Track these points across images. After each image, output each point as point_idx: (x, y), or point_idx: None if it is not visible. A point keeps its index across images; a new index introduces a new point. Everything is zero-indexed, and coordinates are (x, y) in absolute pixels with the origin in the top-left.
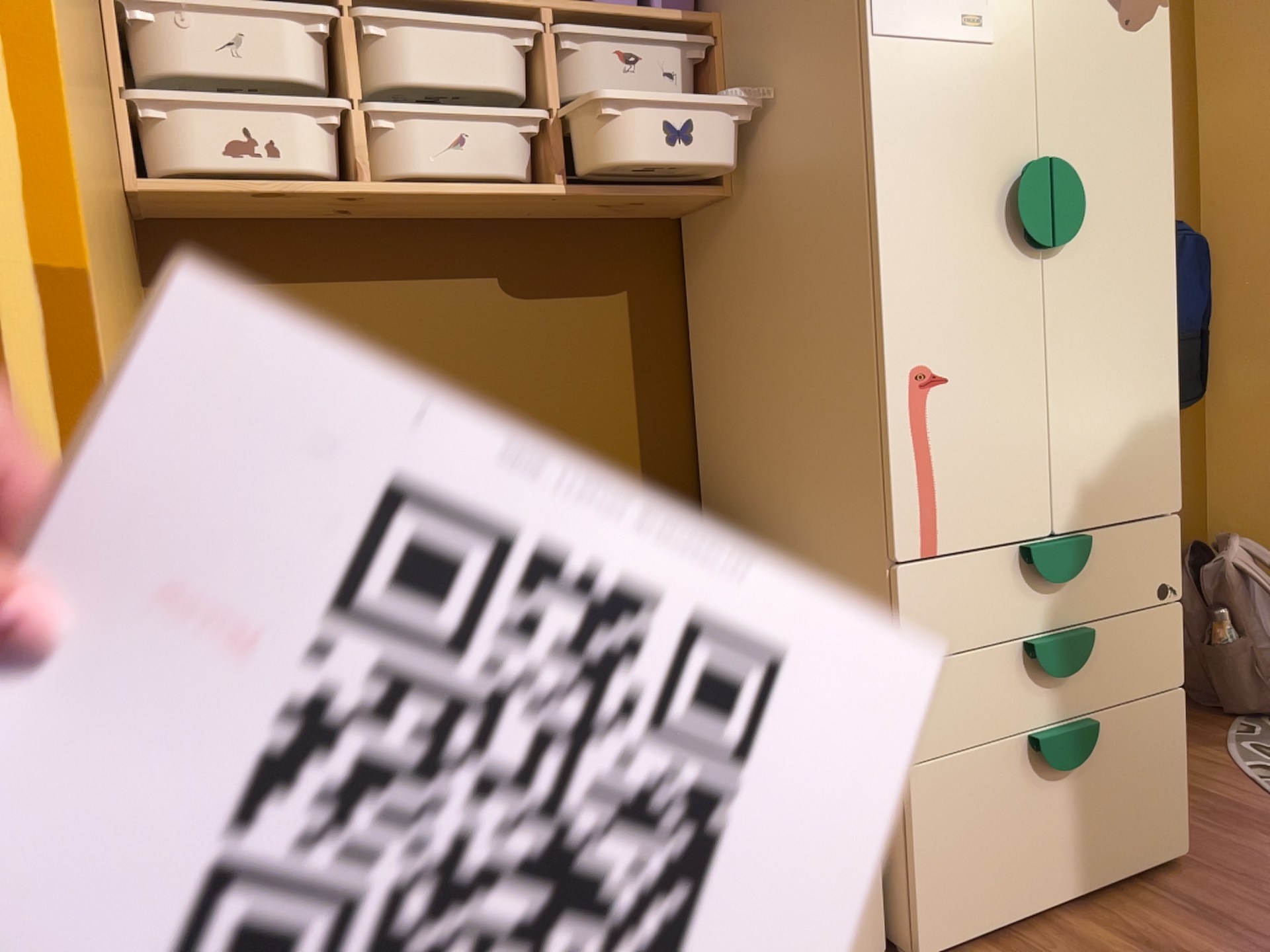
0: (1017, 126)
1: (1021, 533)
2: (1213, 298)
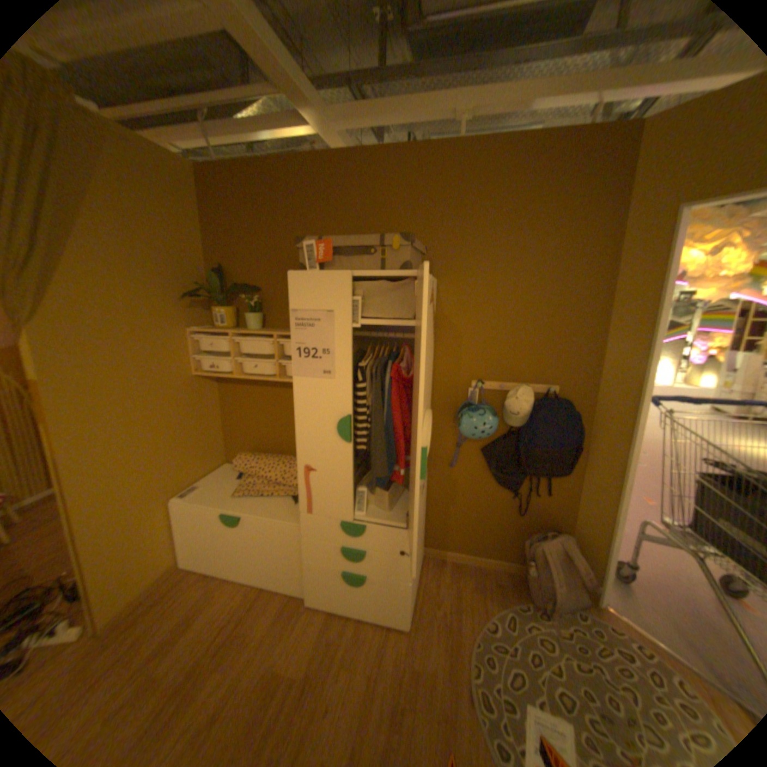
0: (343, 404)
1: (340, 519)
2: (596, 437)
